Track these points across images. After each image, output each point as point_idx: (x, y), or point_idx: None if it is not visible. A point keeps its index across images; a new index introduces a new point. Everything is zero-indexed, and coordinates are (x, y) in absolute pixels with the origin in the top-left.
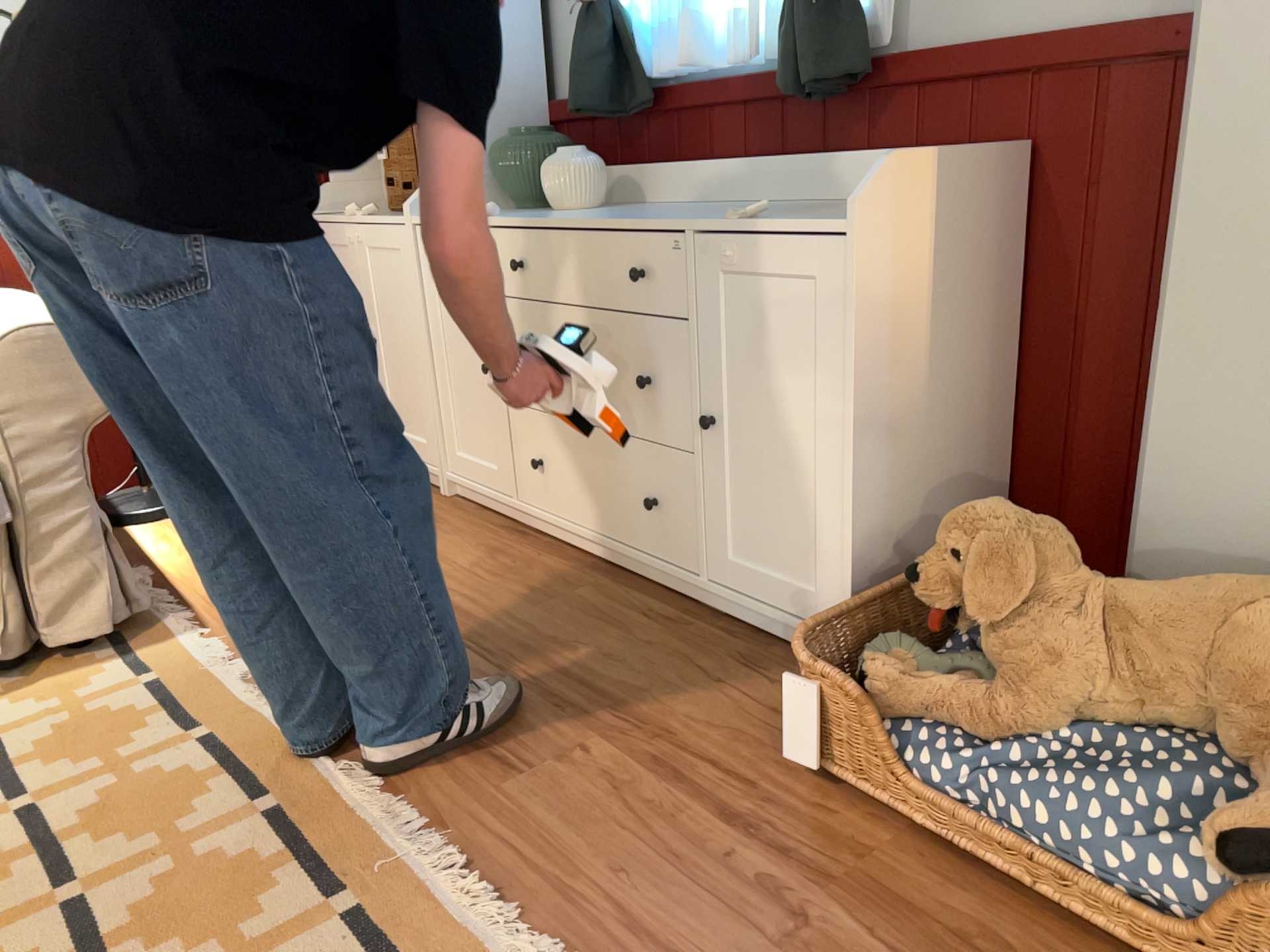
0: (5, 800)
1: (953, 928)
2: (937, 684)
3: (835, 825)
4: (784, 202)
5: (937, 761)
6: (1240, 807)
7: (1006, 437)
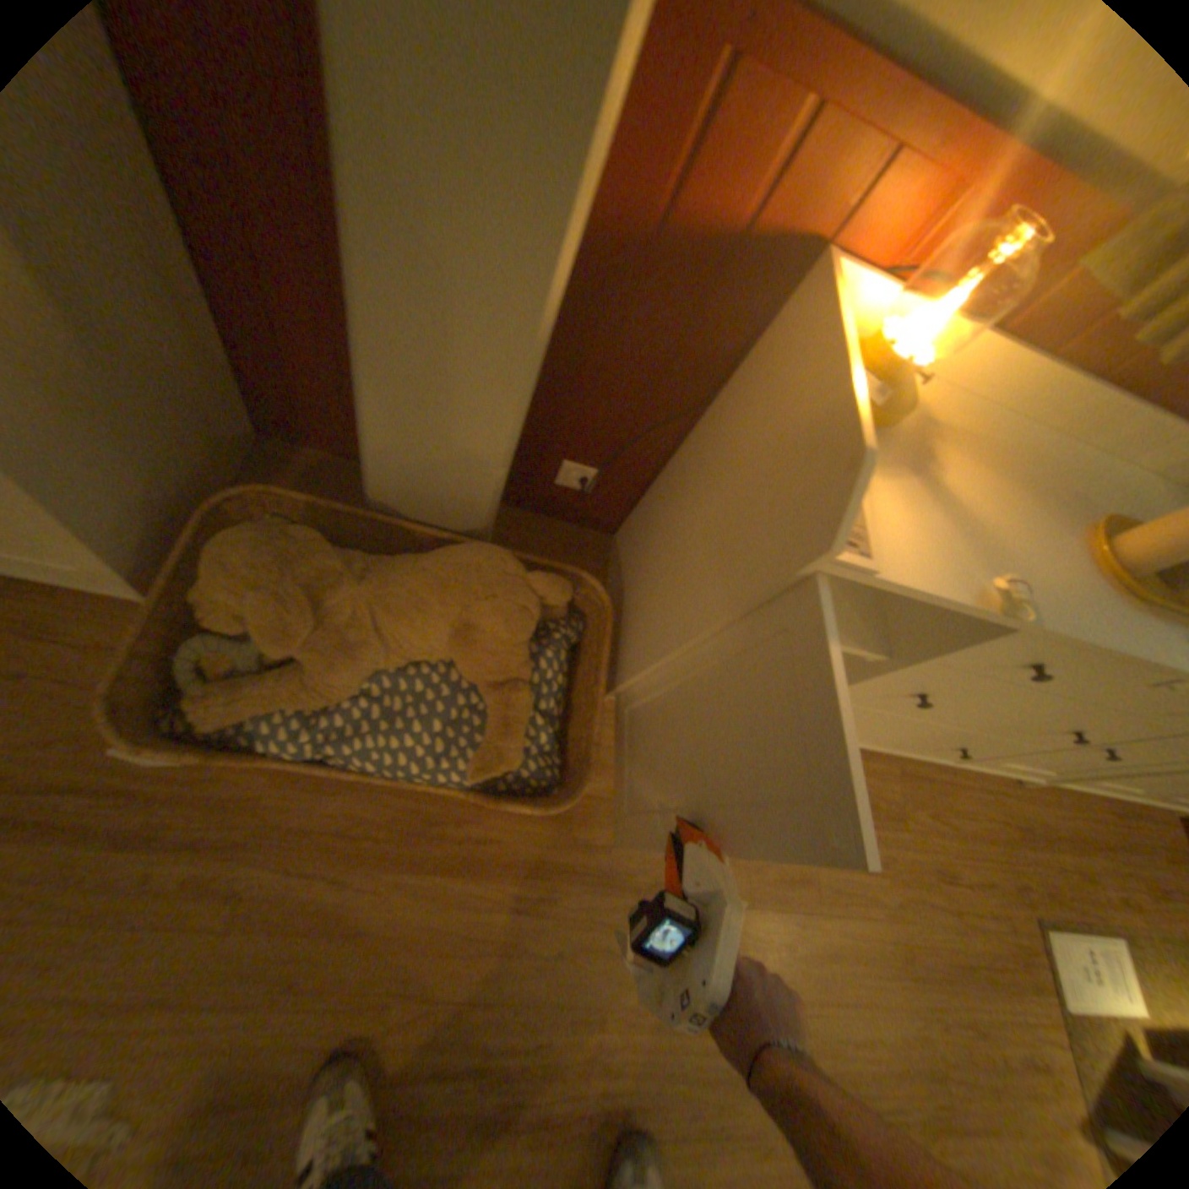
0: None
1: (336, 832)
2: (262, 694)
3: (222, 793)
4: None
5: (287, 750)
6: (484, 757)
7: (213, 324)
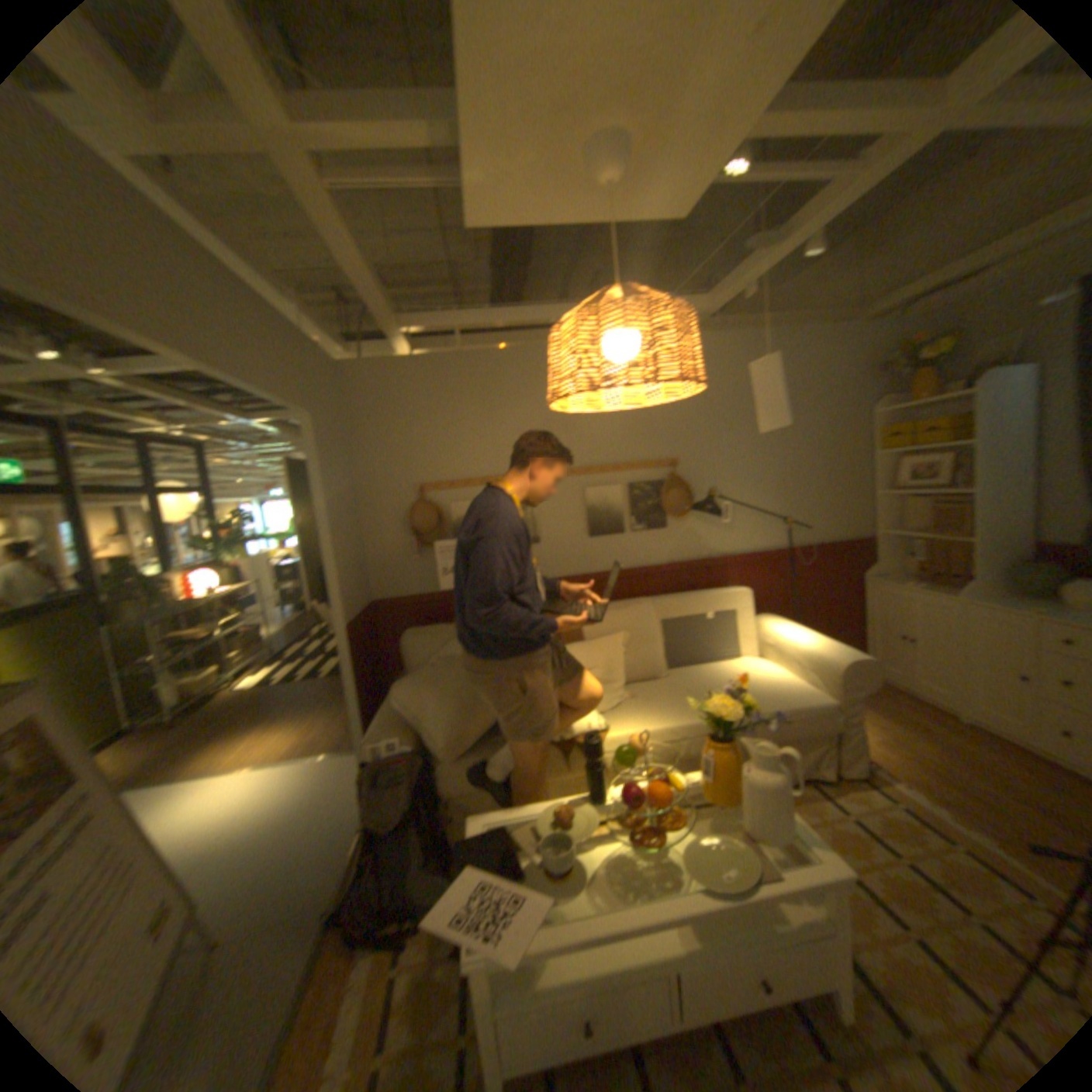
0: (896, 858)
1: None
2: None
3: None
4: None
5: None
6: None
7: None
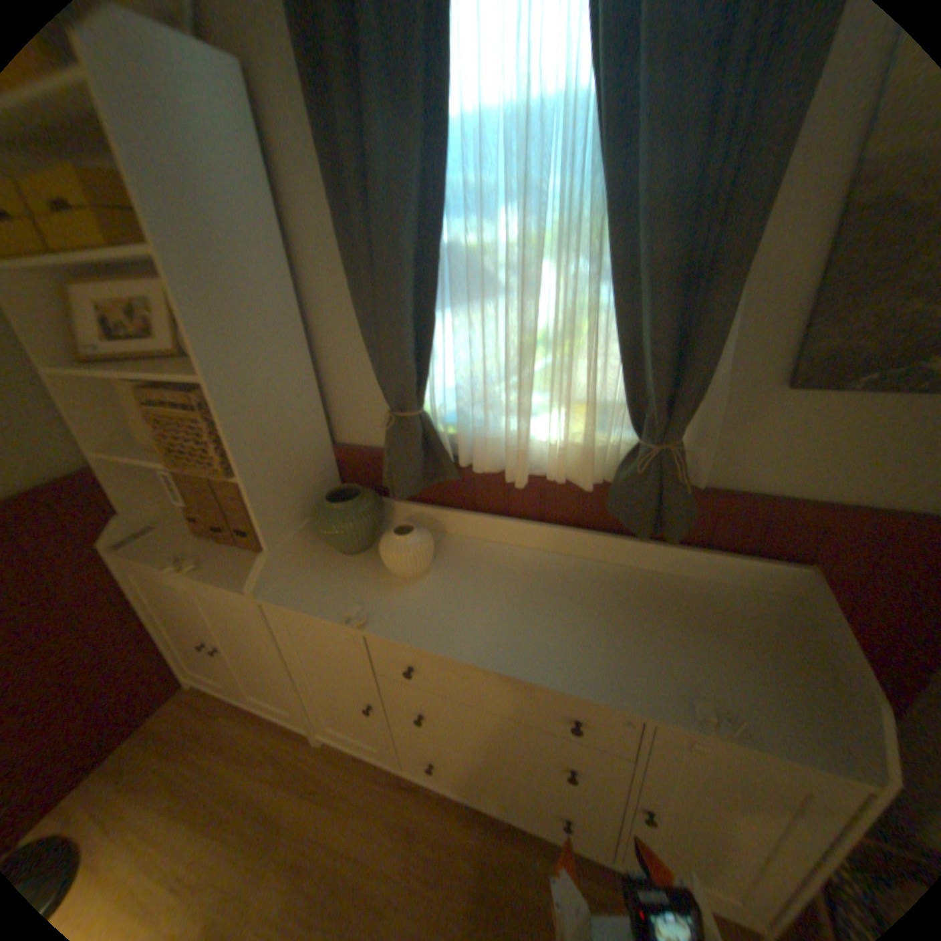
0: None
1: None
2: None
3: None
4: (594, 559)
5: None
6: None
7: None
